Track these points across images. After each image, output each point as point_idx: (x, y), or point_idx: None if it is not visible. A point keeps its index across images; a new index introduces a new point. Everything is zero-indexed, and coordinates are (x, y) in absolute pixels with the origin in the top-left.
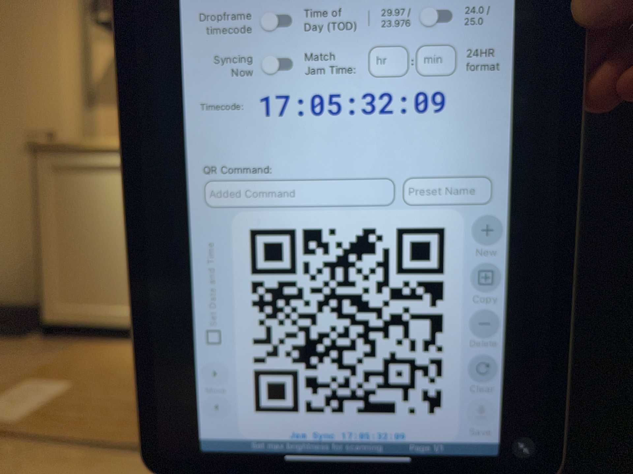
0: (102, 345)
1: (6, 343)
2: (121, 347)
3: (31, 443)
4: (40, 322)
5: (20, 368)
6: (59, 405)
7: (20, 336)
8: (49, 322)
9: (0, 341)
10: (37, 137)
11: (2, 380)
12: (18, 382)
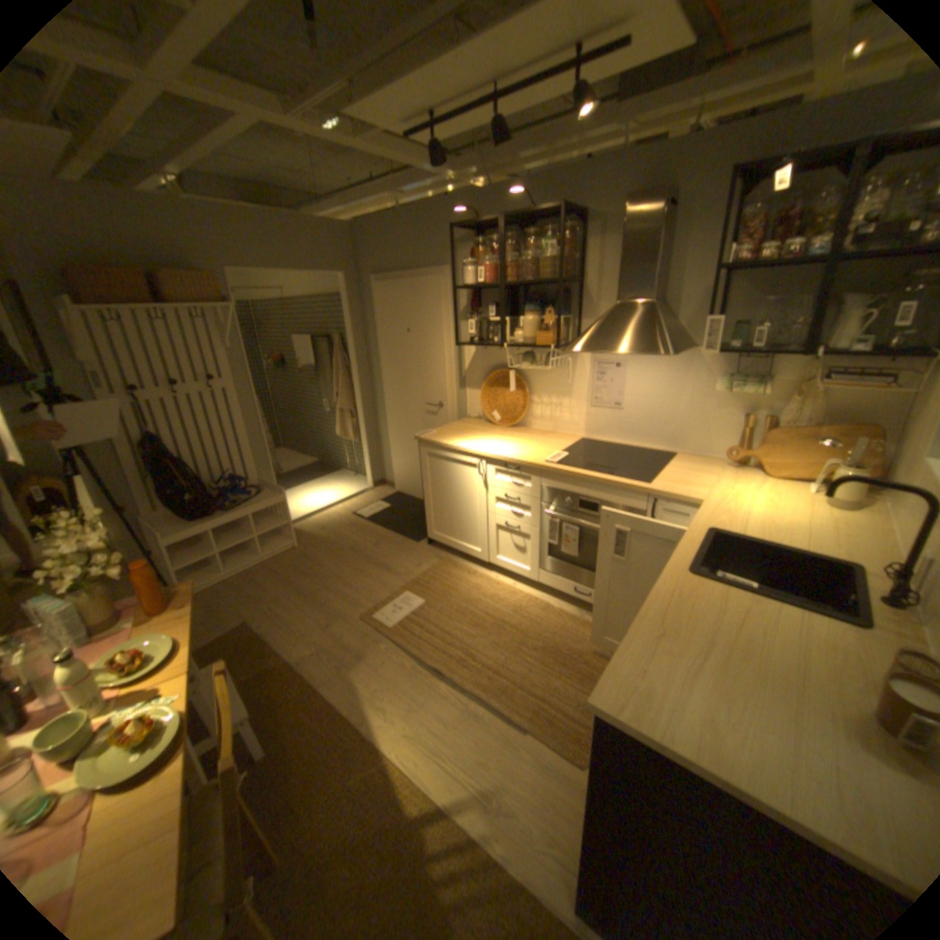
0: (455, 561)
1: (412, 543)
2: (464, 564)
3: (395, 642)
4: (427, 536)
5: (411, 571)
6: (415, 614)
7: (419, 538)
8: (431, 537)
9: (410, 540)
10: (435, 406)
11: (400, 579)
12: (405, 586)
